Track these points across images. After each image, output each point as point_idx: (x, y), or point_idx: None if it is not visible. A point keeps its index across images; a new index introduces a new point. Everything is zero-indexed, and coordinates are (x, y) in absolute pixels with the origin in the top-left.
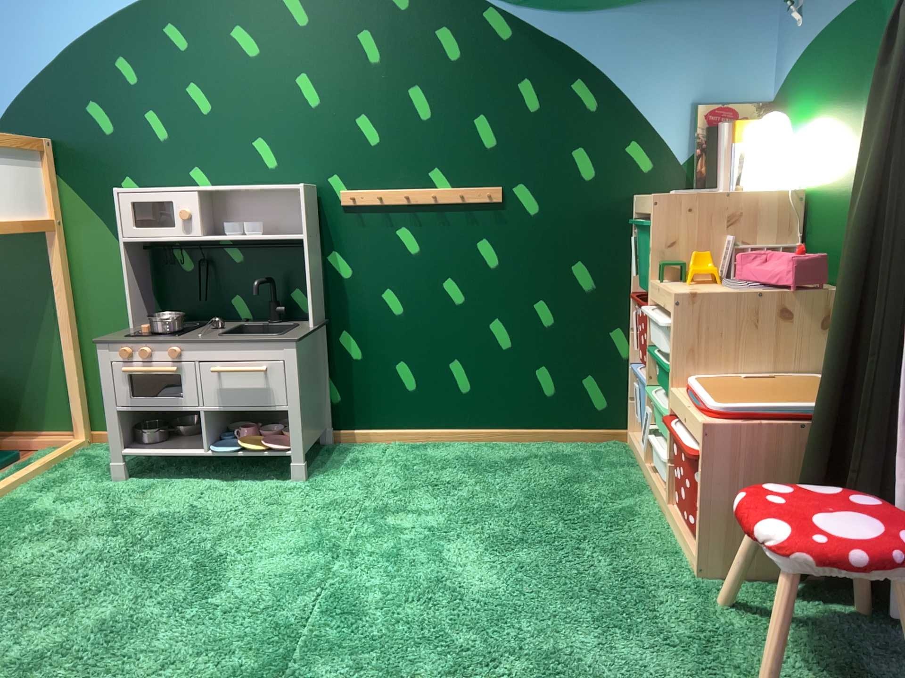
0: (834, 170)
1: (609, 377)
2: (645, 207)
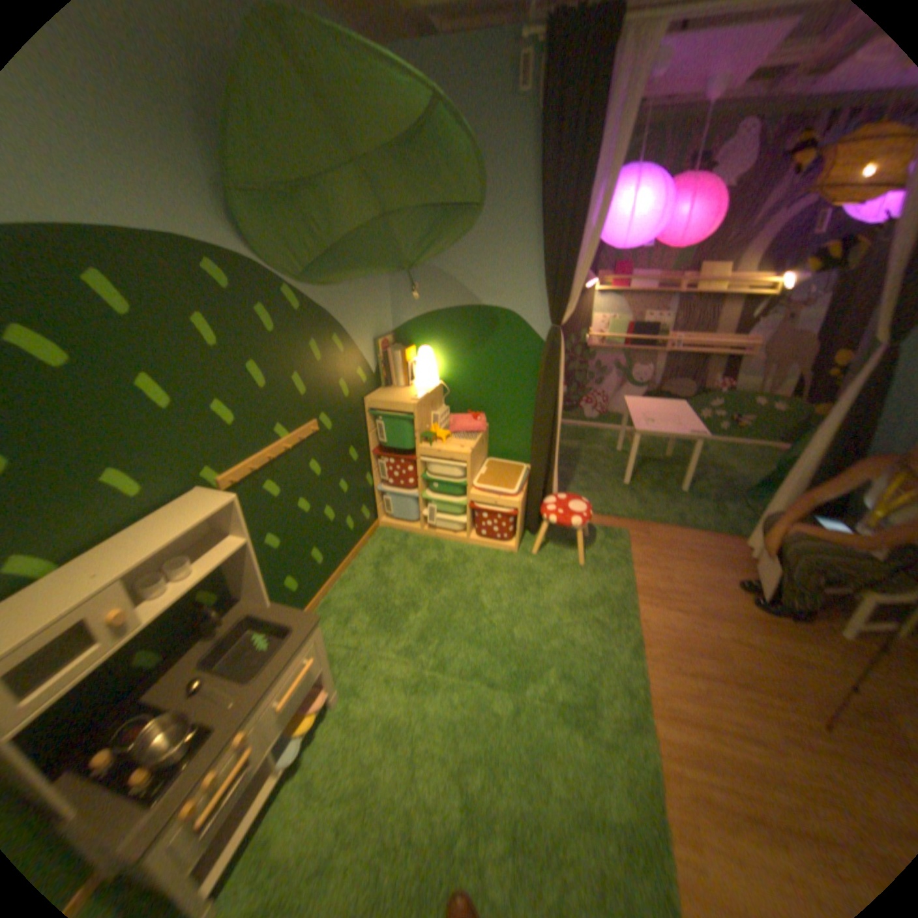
0: (463, 375)
1: (368, 500)
2: (396, 408)
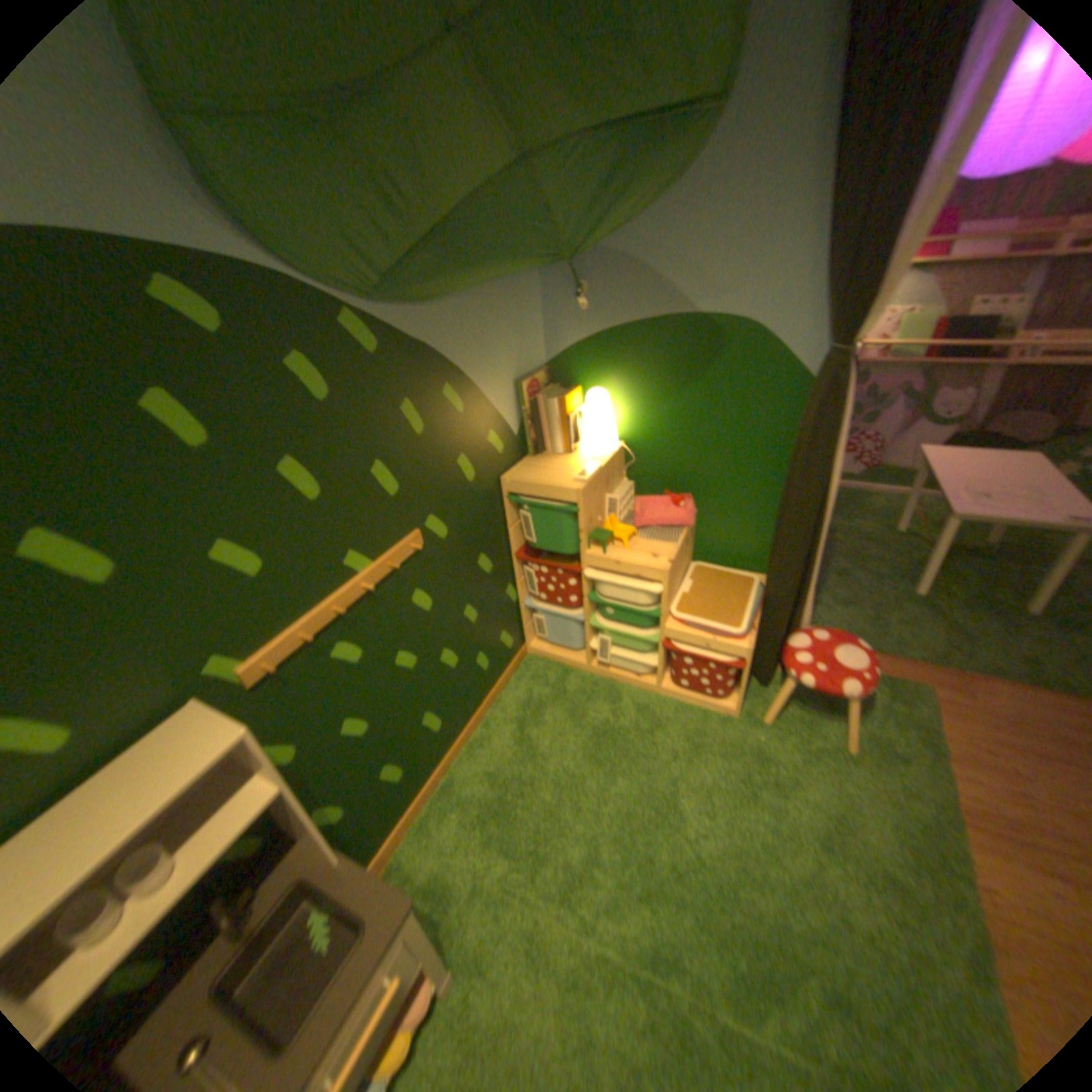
0: (659, 432)
1: (511, 621)
2: (550, 494)
